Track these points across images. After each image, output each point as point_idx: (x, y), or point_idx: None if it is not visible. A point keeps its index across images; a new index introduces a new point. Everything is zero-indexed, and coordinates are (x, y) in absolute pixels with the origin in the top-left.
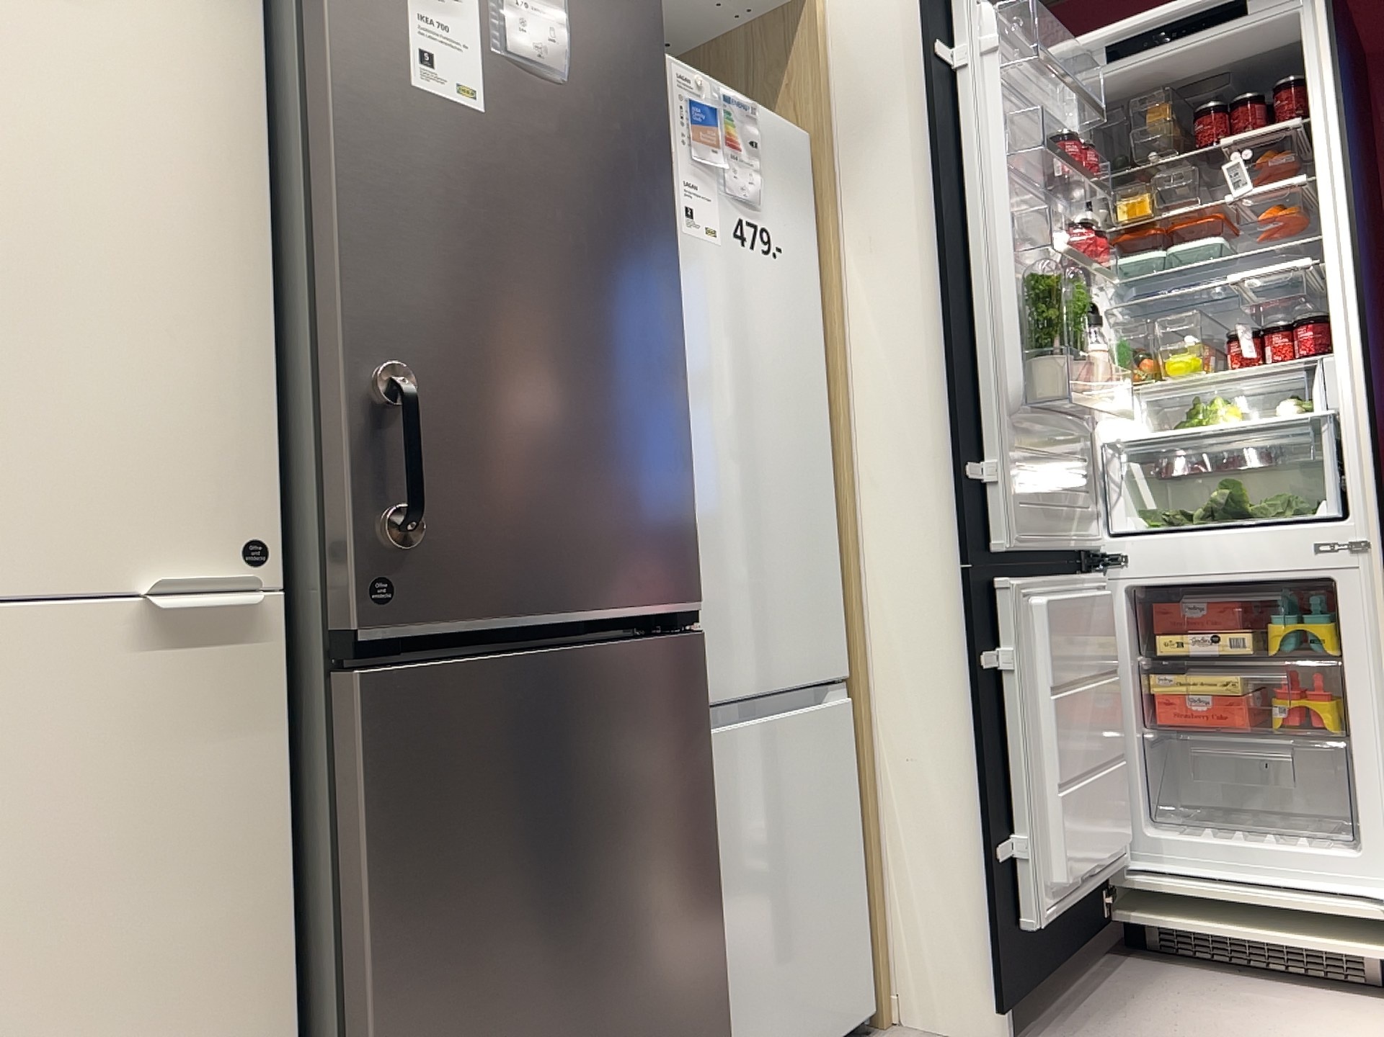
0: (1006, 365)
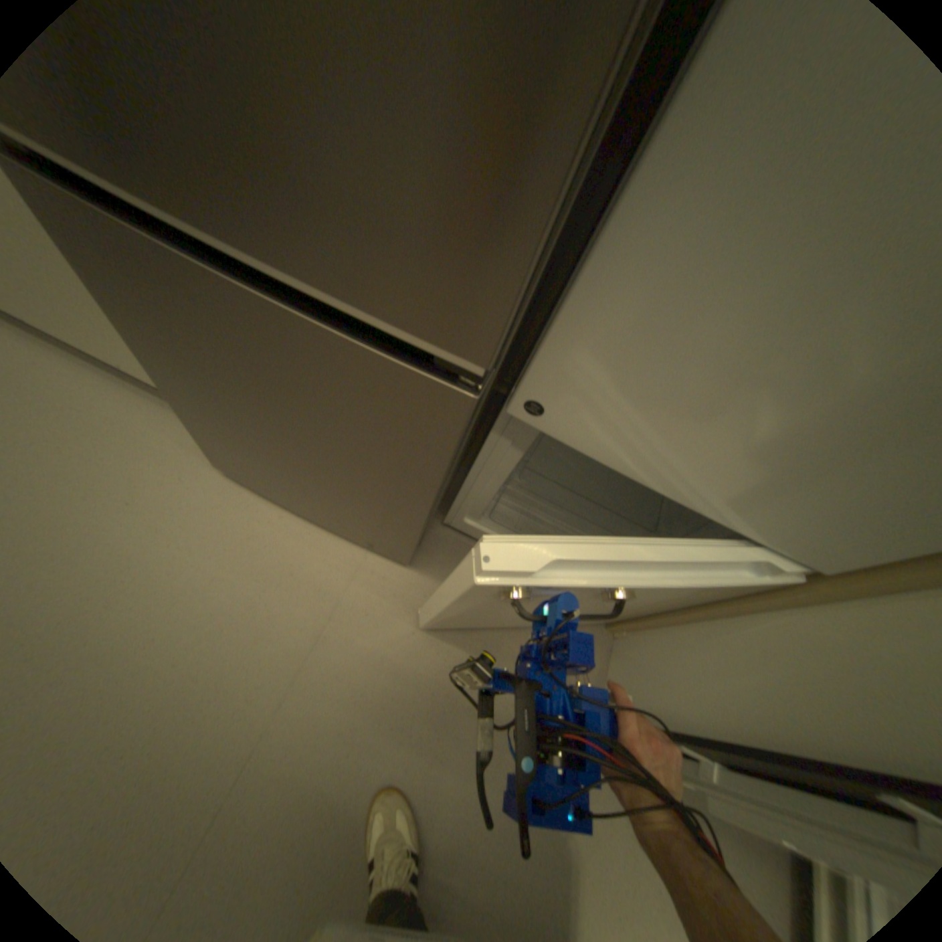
0: None
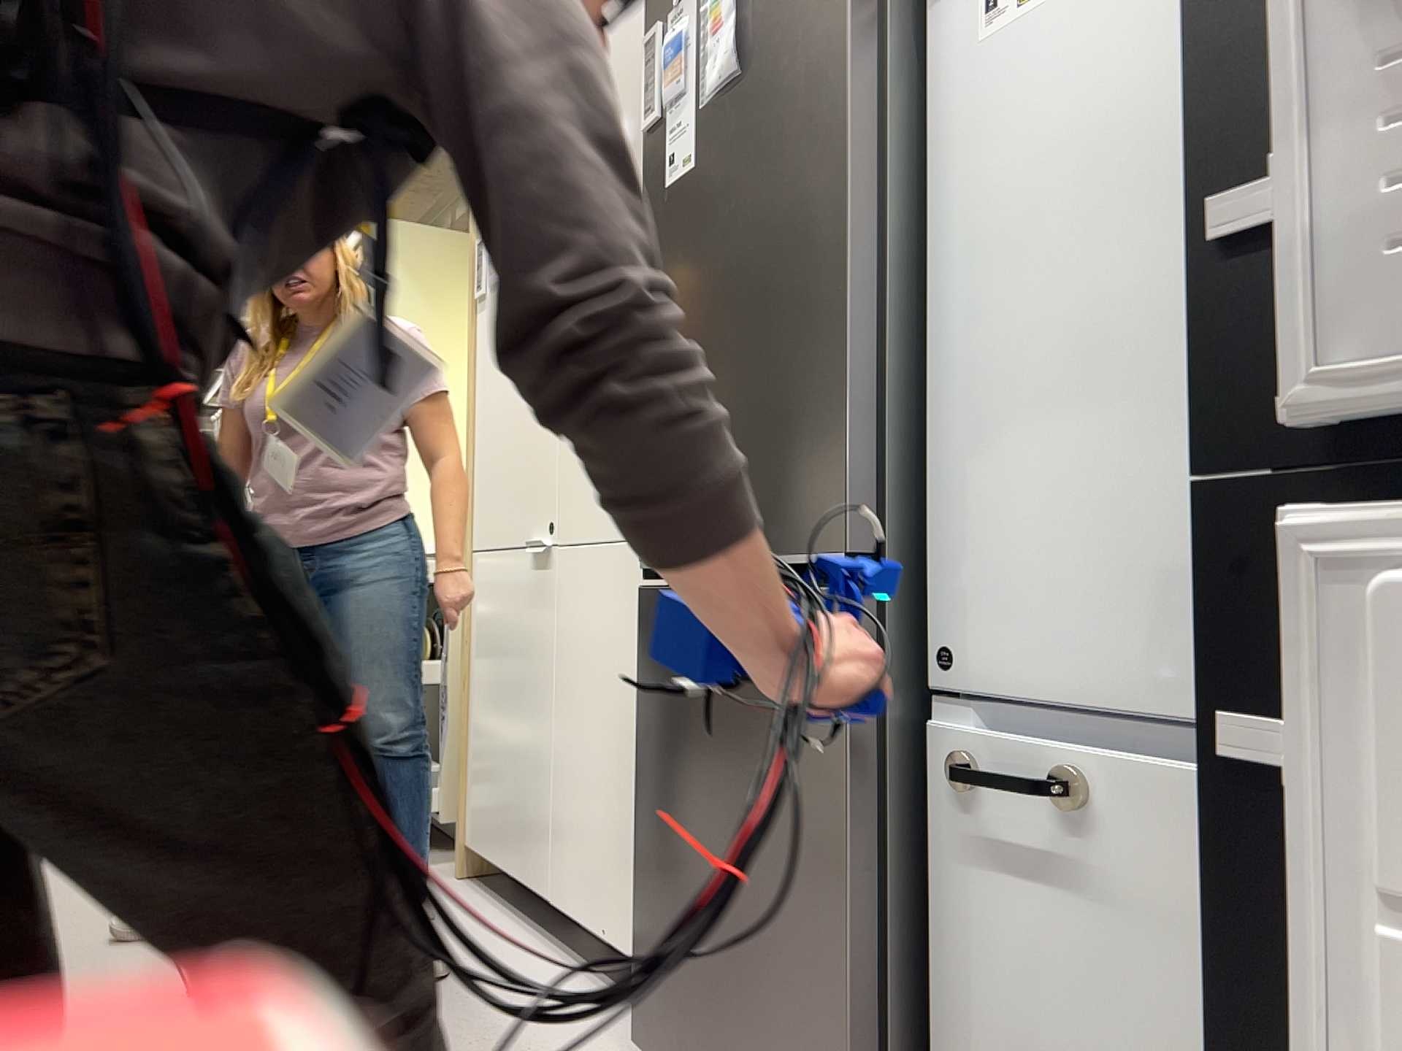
0: None
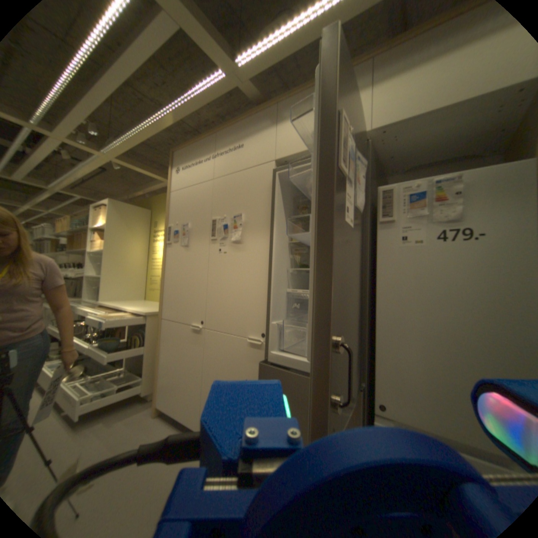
0: None
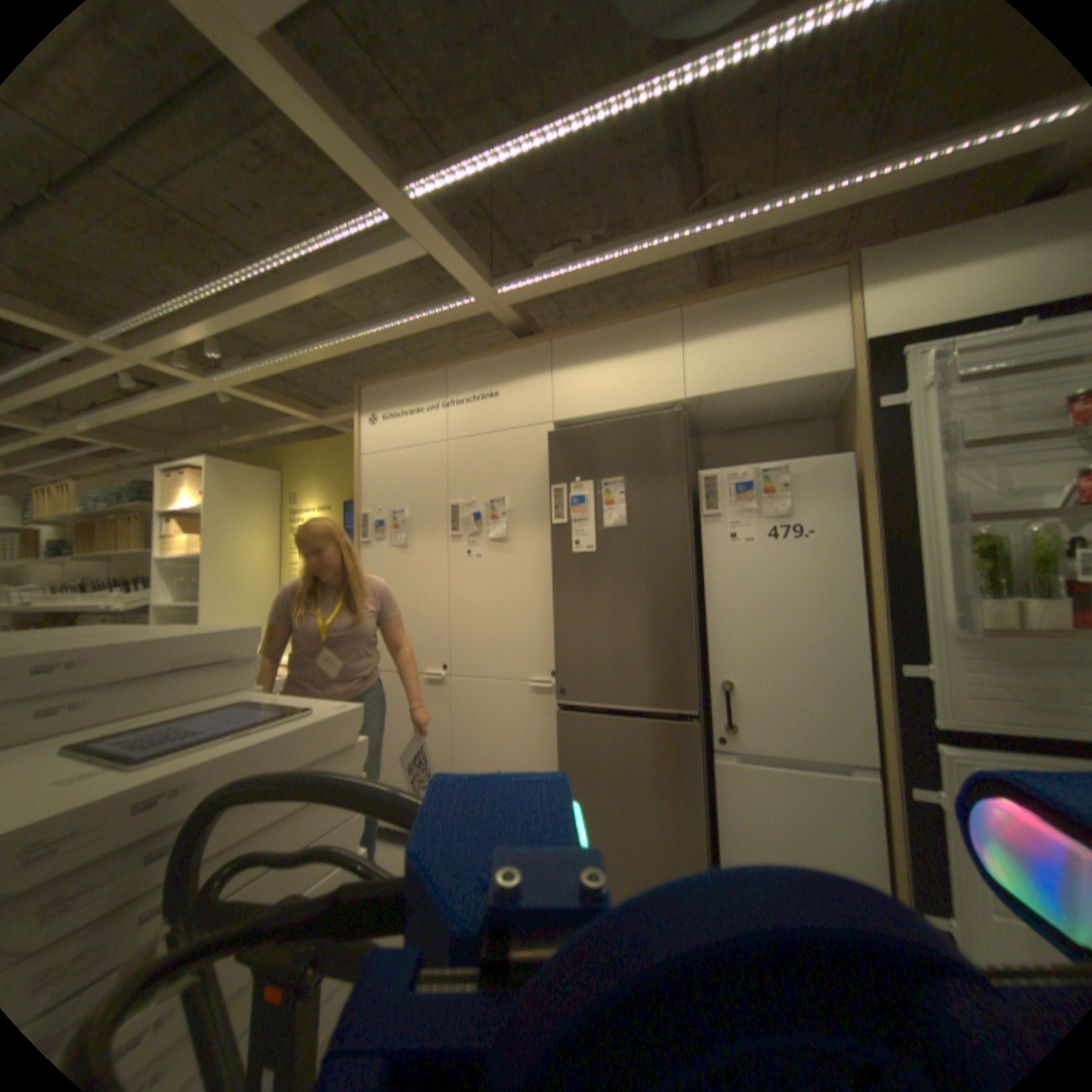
0: (947, 601)
